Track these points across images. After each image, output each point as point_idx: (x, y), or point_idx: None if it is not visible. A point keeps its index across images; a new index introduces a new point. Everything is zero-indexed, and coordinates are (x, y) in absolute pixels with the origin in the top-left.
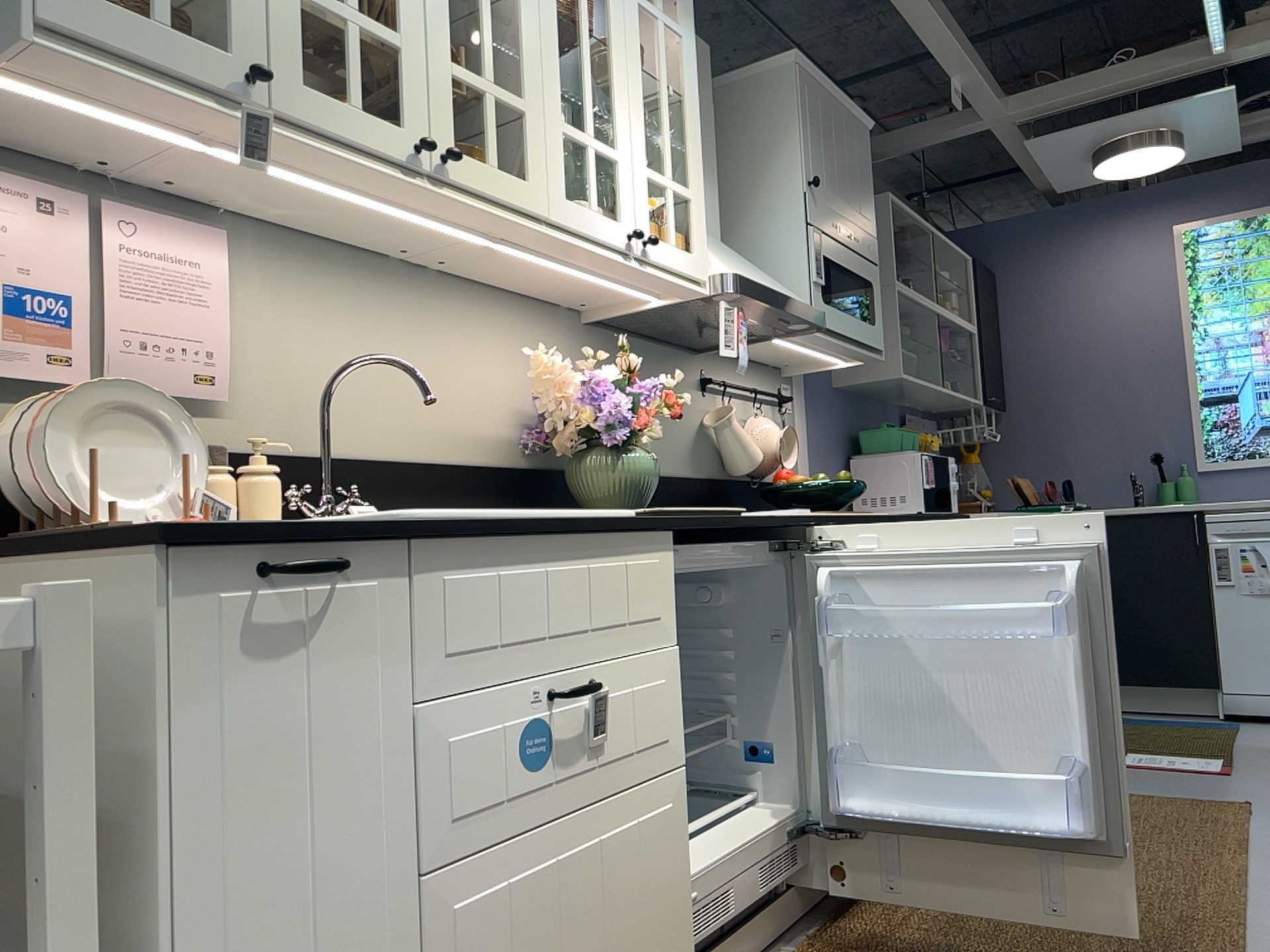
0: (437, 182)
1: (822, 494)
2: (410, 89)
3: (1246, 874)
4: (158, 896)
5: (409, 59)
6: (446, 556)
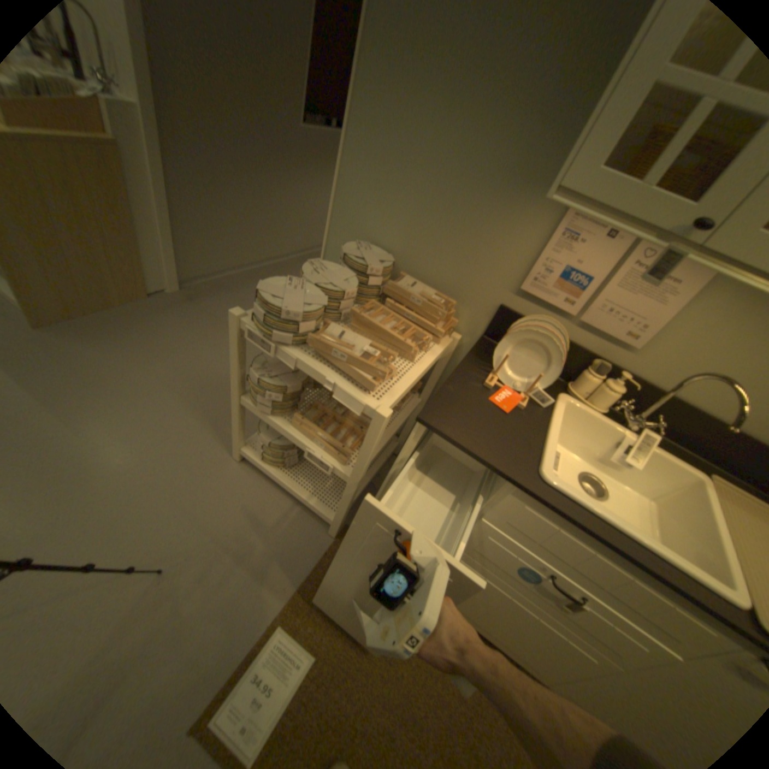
0: None
1: None
2: None
3: None
4: (389, 480)
5: None
6: (537, 506)
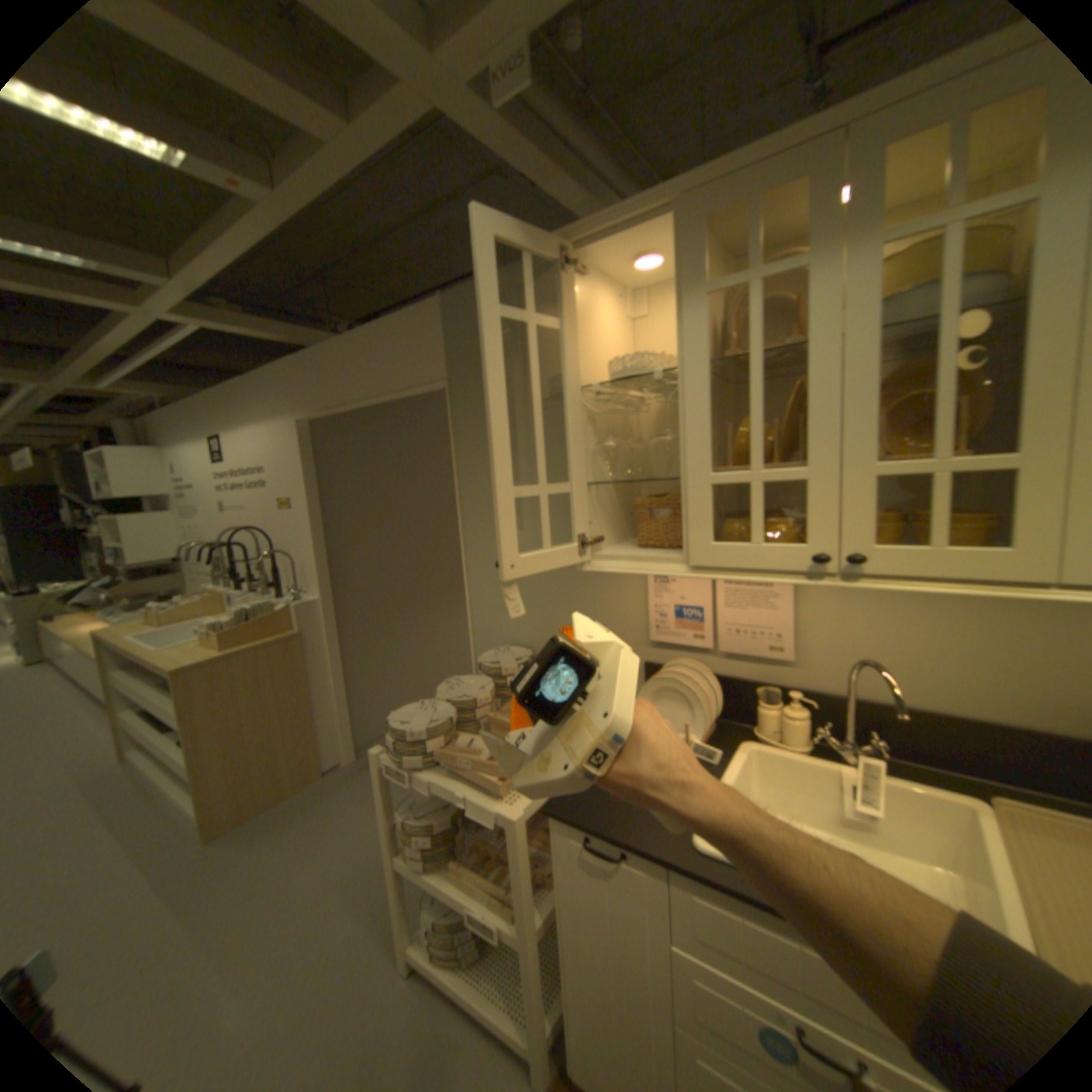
0: (859, 573)
1: None
2: (817, 509)
3: None
4: (560, 927)
5: (817, 484)
6: (700, 891)
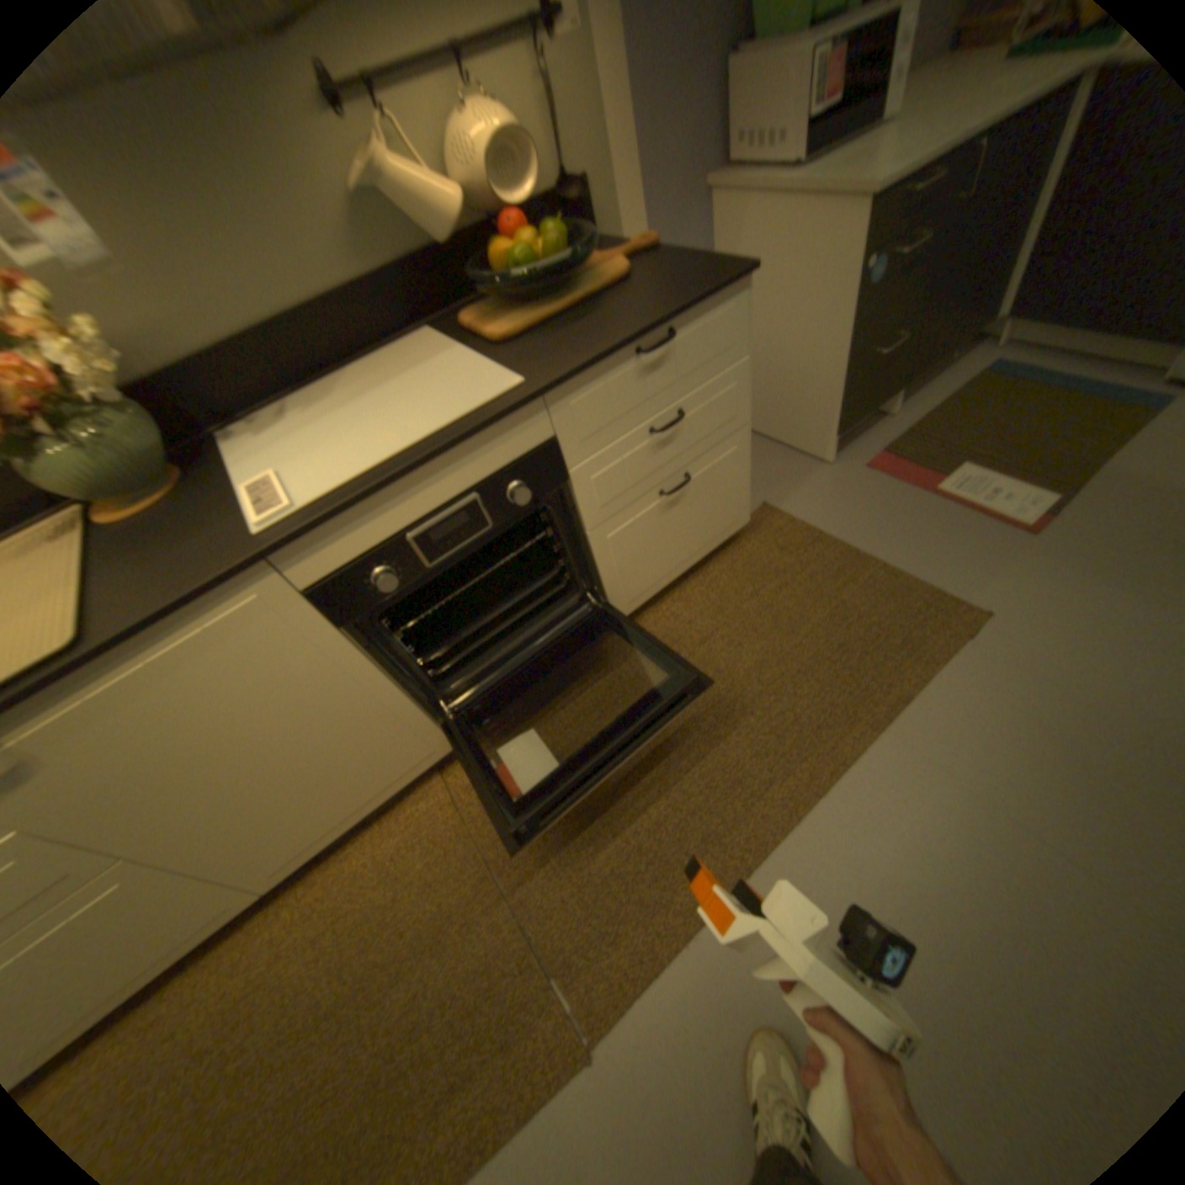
0: None
1: (520, 280)
2: None
3: (842, 772)
4: None
5: None
6: None
